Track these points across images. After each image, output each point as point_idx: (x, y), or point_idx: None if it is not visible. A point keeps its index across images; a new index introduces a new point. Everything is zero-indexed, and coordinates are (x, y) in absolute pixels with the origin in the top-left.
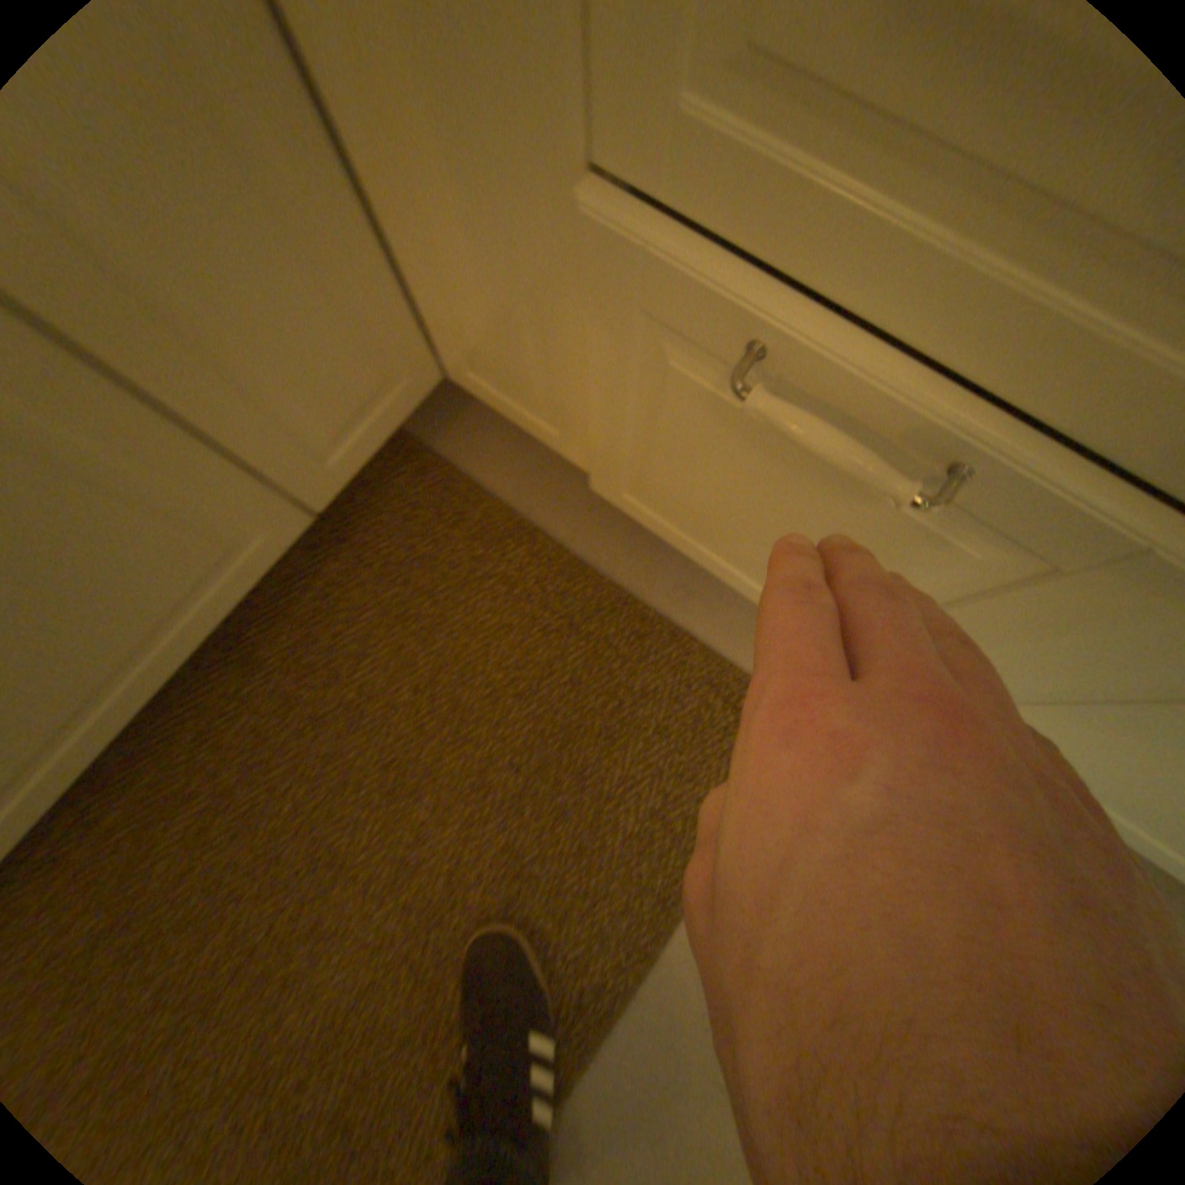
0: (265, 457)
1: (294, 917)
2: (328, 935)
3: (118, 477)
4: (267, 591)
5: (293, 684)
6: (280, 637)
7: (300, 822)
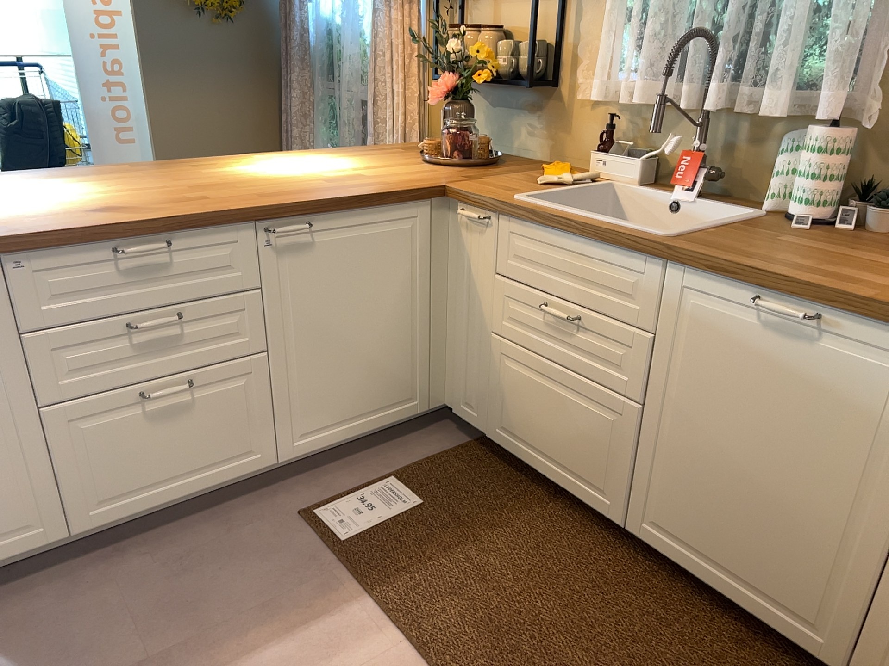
0: (876, 644)
1: (609, 649)
2: (599, 662)
3: (844, 582)
4: (790, 661)
5: (734, 665)
6: (762, 663)
7: (656, 658)
